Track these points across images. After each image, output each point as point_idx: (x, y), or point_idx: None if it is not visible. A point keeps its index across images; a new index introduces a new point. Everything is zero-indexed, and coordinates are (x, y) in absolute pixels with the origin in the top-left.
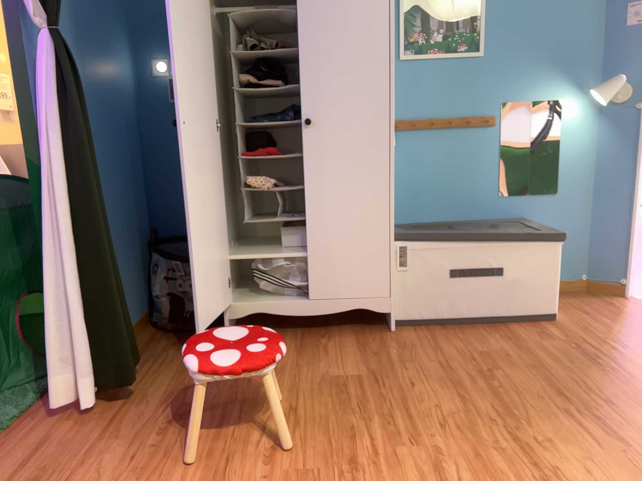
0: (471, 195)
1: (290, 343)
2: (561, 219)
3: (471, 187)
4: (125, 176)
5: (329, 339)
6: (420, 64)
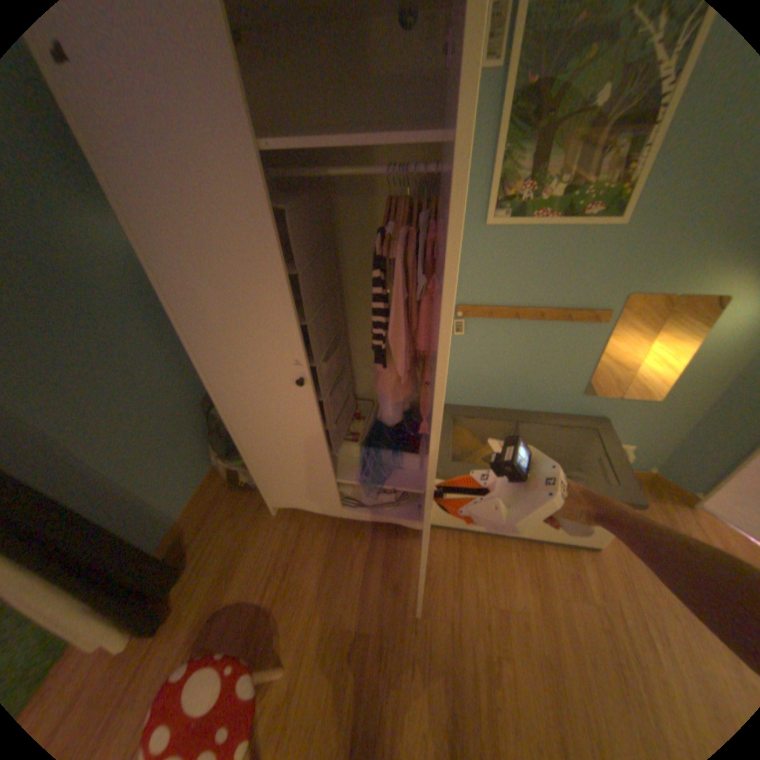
0: (549, 390)
1: (327, 545)
2: (654, 423)
3: (552, 382)
4: (147, 375)
5: (364, 545)
6: (518, 231)
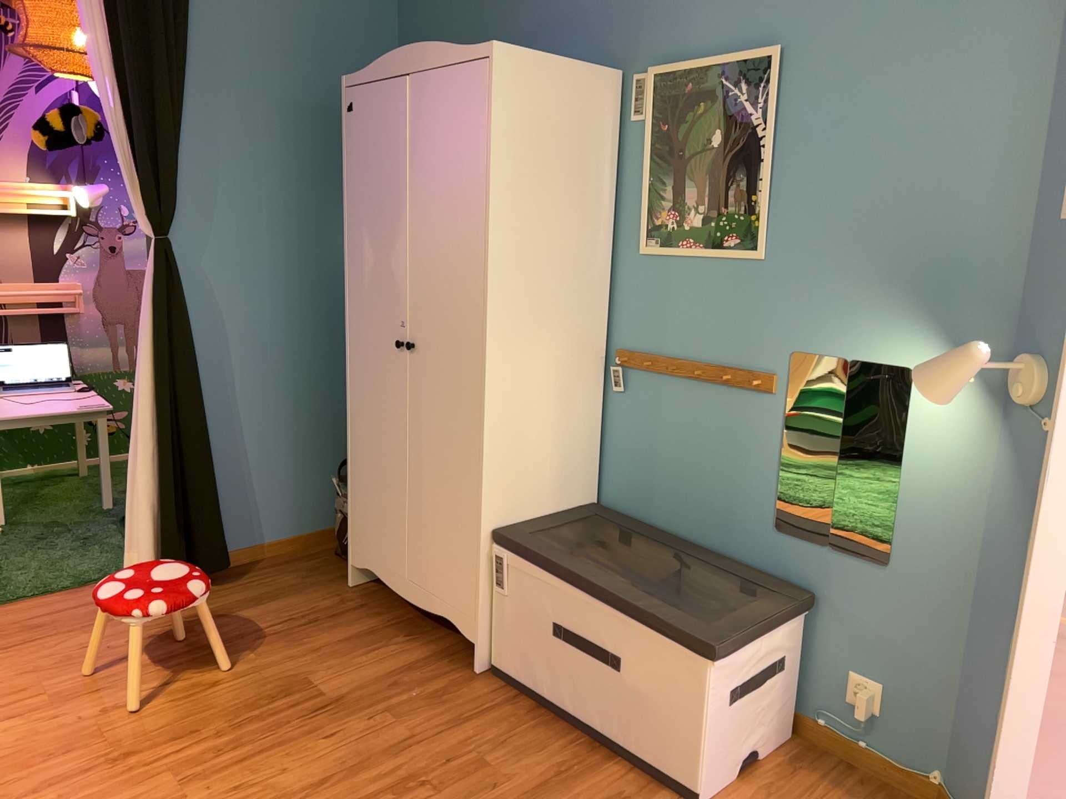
0: (729, 512)
1: (368, 627)
2: (892, 624)
3: (730, 495)
4: (327, 367)
5: (404, 645)
6: (668, 263)
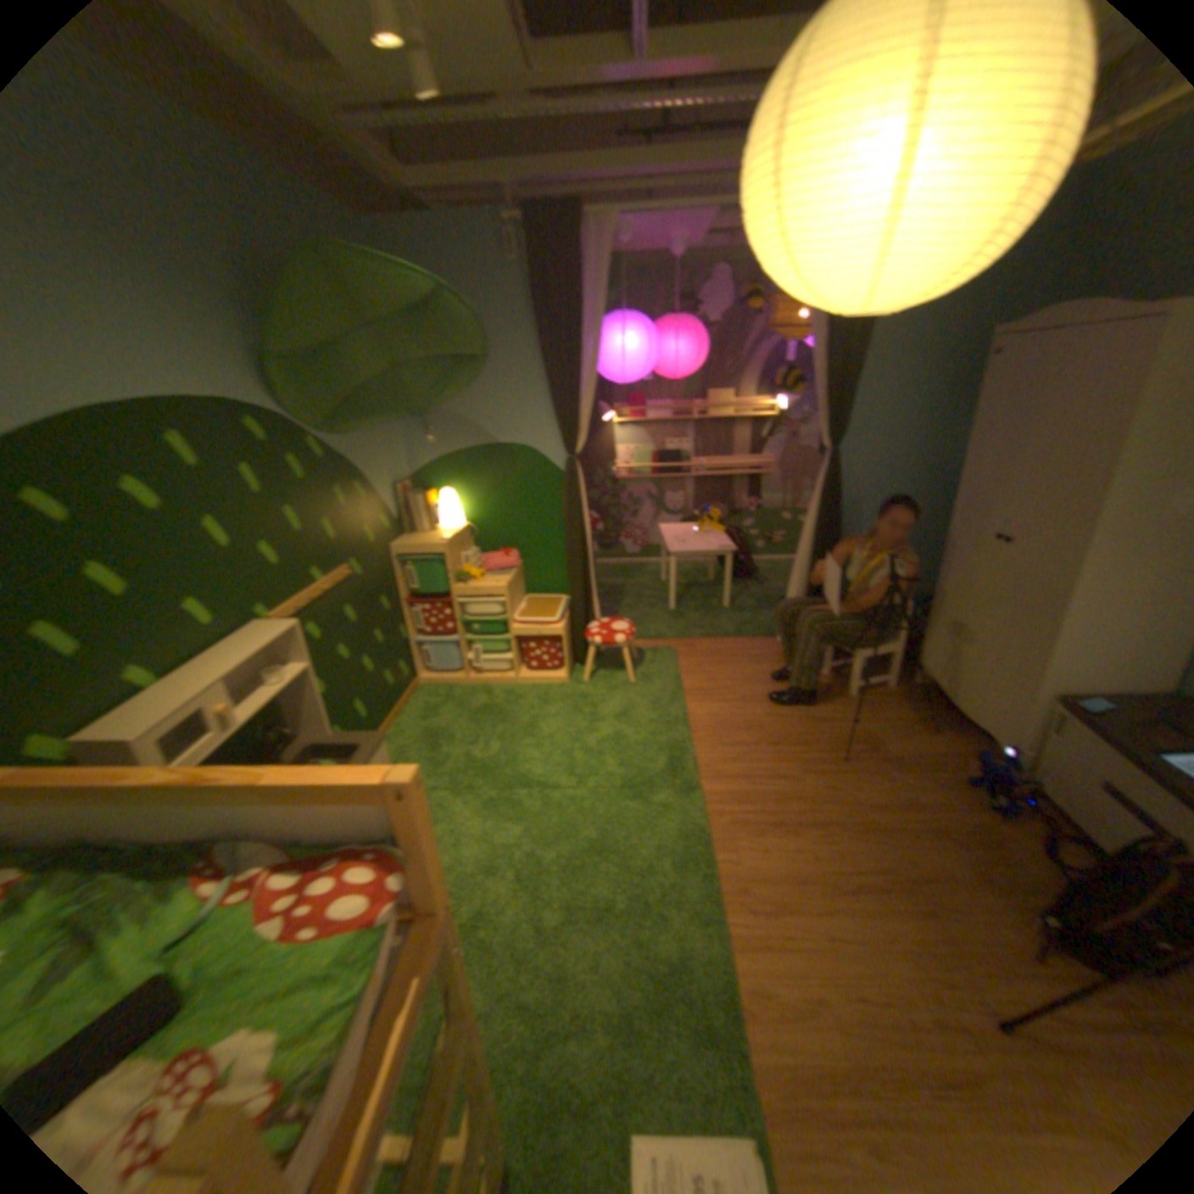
0: None
1: (926, 718)
2: None
3: None
4: (929, 533)
5: (952, 740)
6: None
